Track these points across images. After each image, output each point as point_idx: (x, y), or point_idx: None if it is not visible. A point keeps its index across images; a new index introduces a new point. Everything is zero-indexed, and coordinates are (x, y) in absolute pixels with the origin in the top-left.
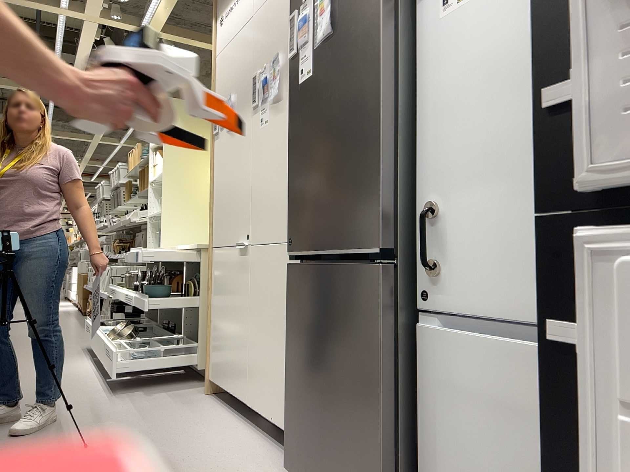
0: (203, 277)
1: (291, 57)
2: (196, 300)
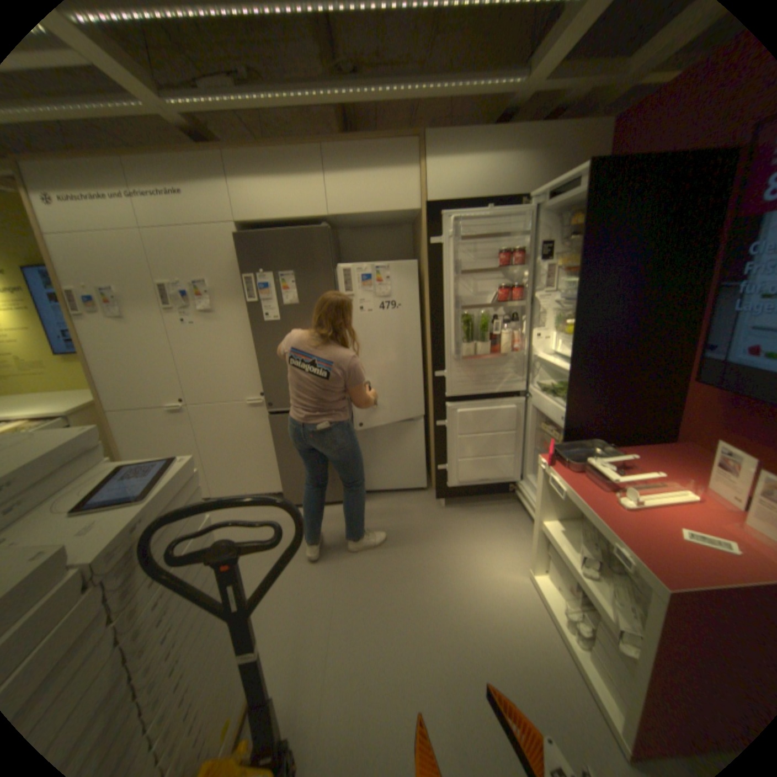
0: None
1: (251, 301)
2: None
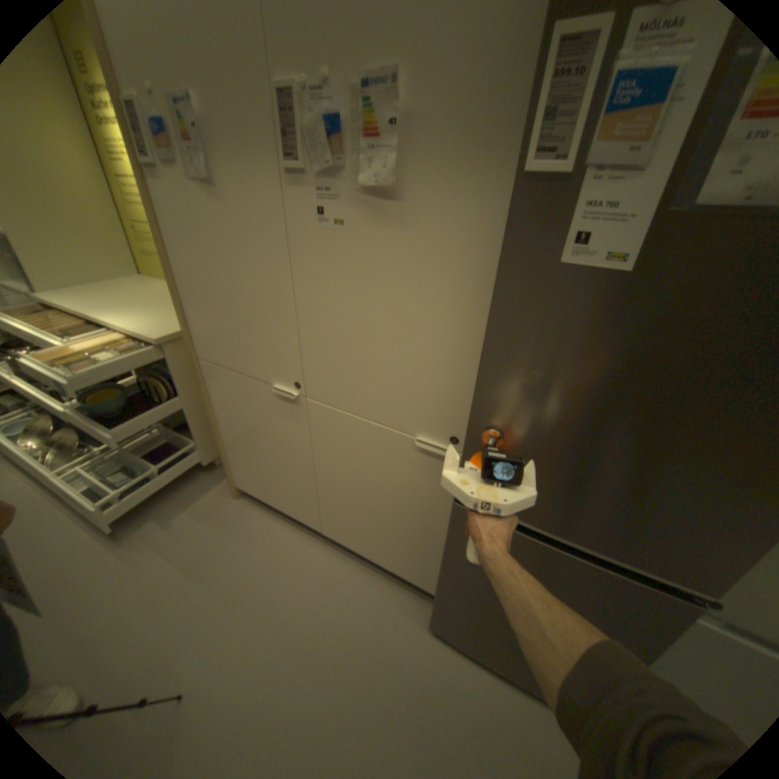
0: (177, 375)
1: (538, 165)
2: (176, 402)
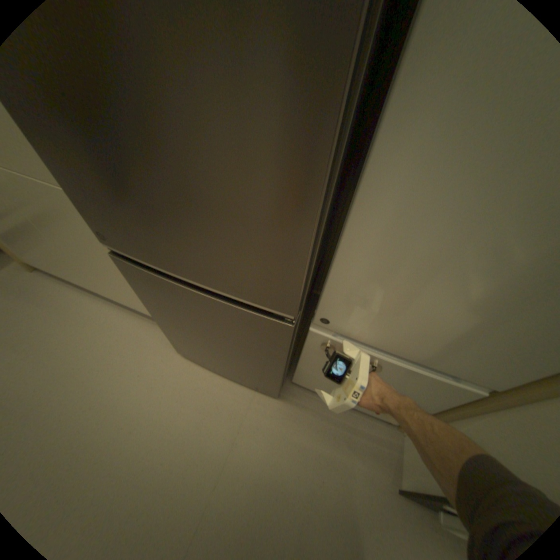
0: None
1: None
2: None
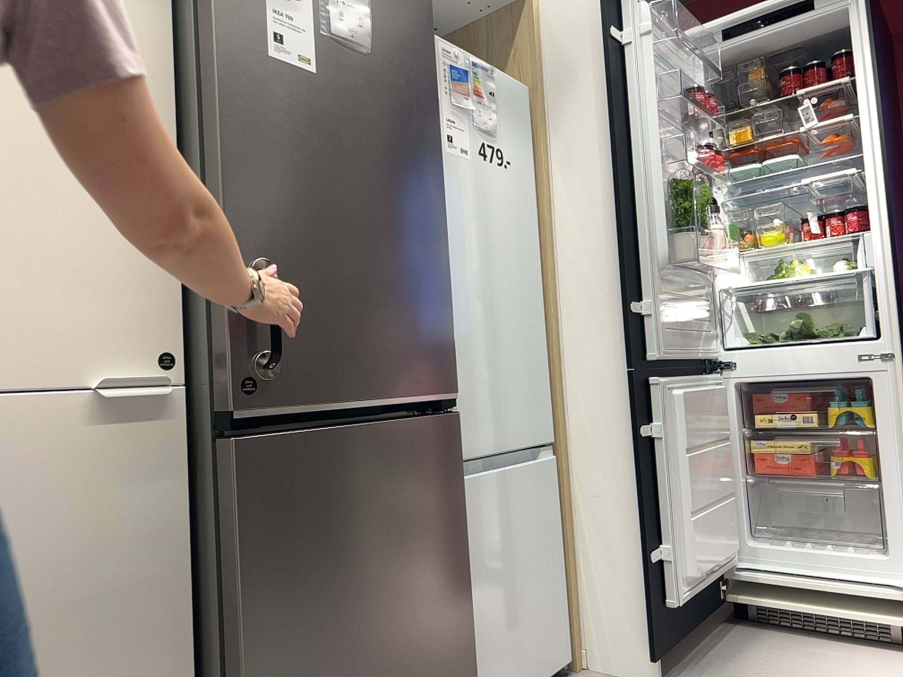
0: None
1: None
2: None
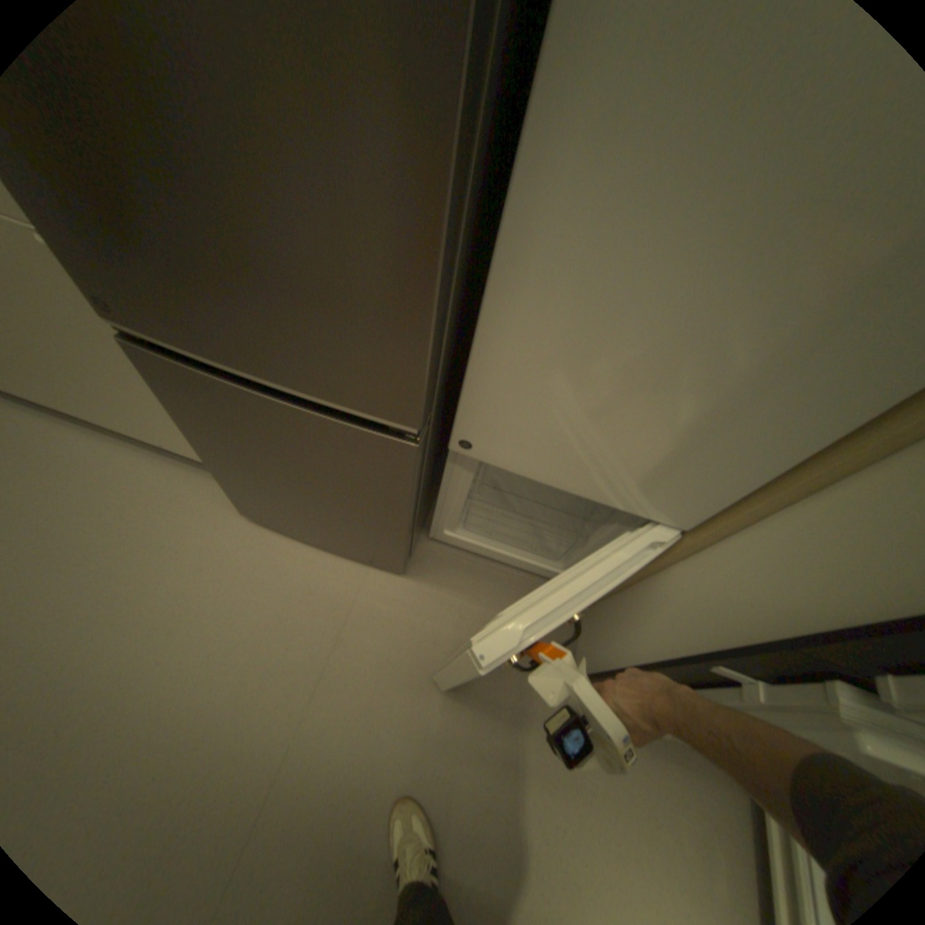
0: None
1: None
2: None
